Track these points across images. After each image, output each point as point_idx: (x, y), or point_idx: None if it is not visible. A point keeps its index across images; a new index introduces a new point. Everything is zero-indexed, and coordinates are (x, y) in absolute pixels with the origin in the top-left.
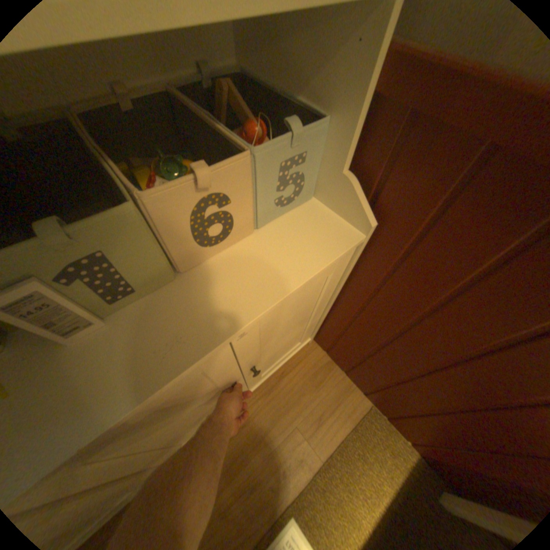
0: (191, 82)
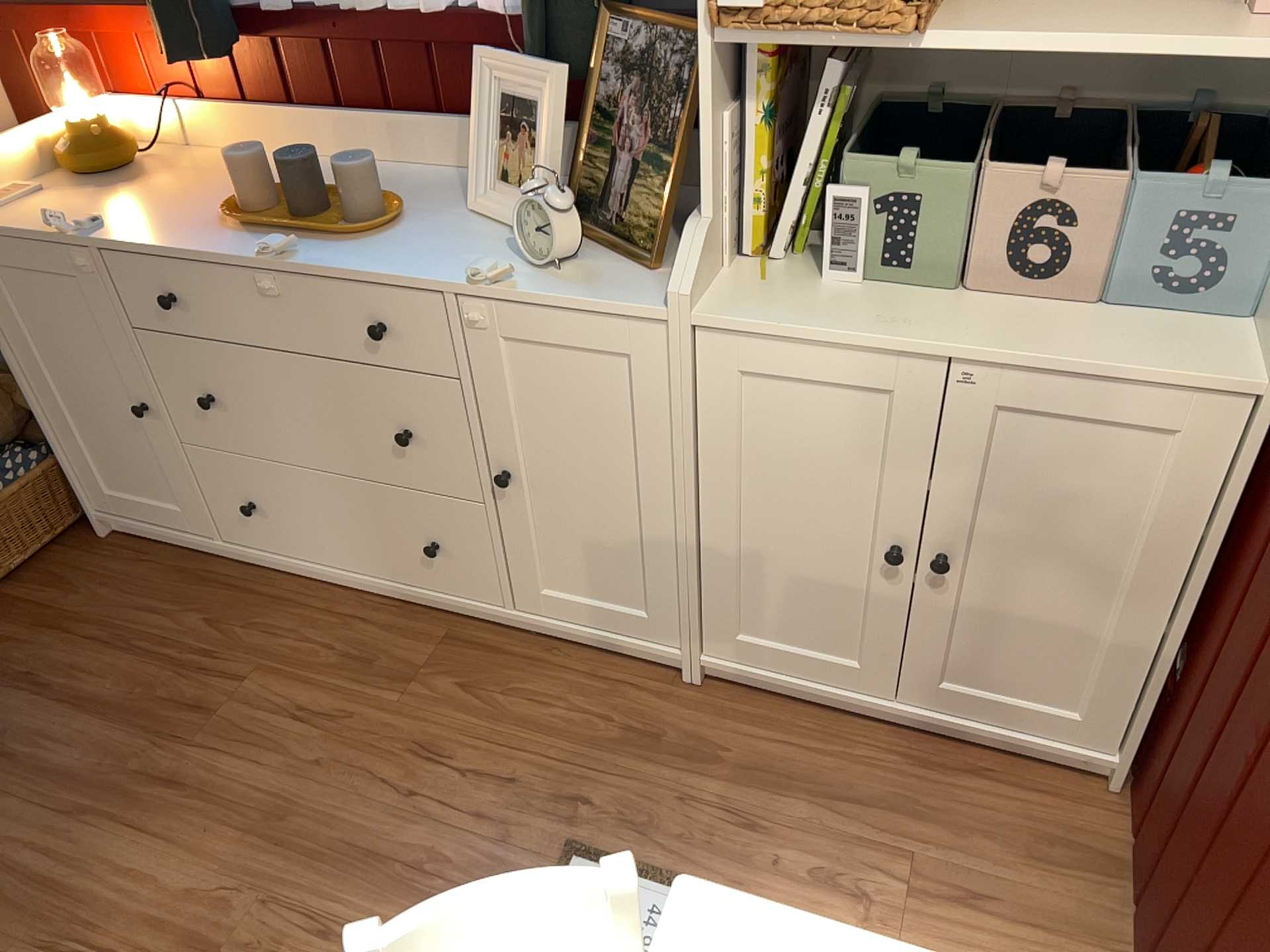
0: (1166, 109)
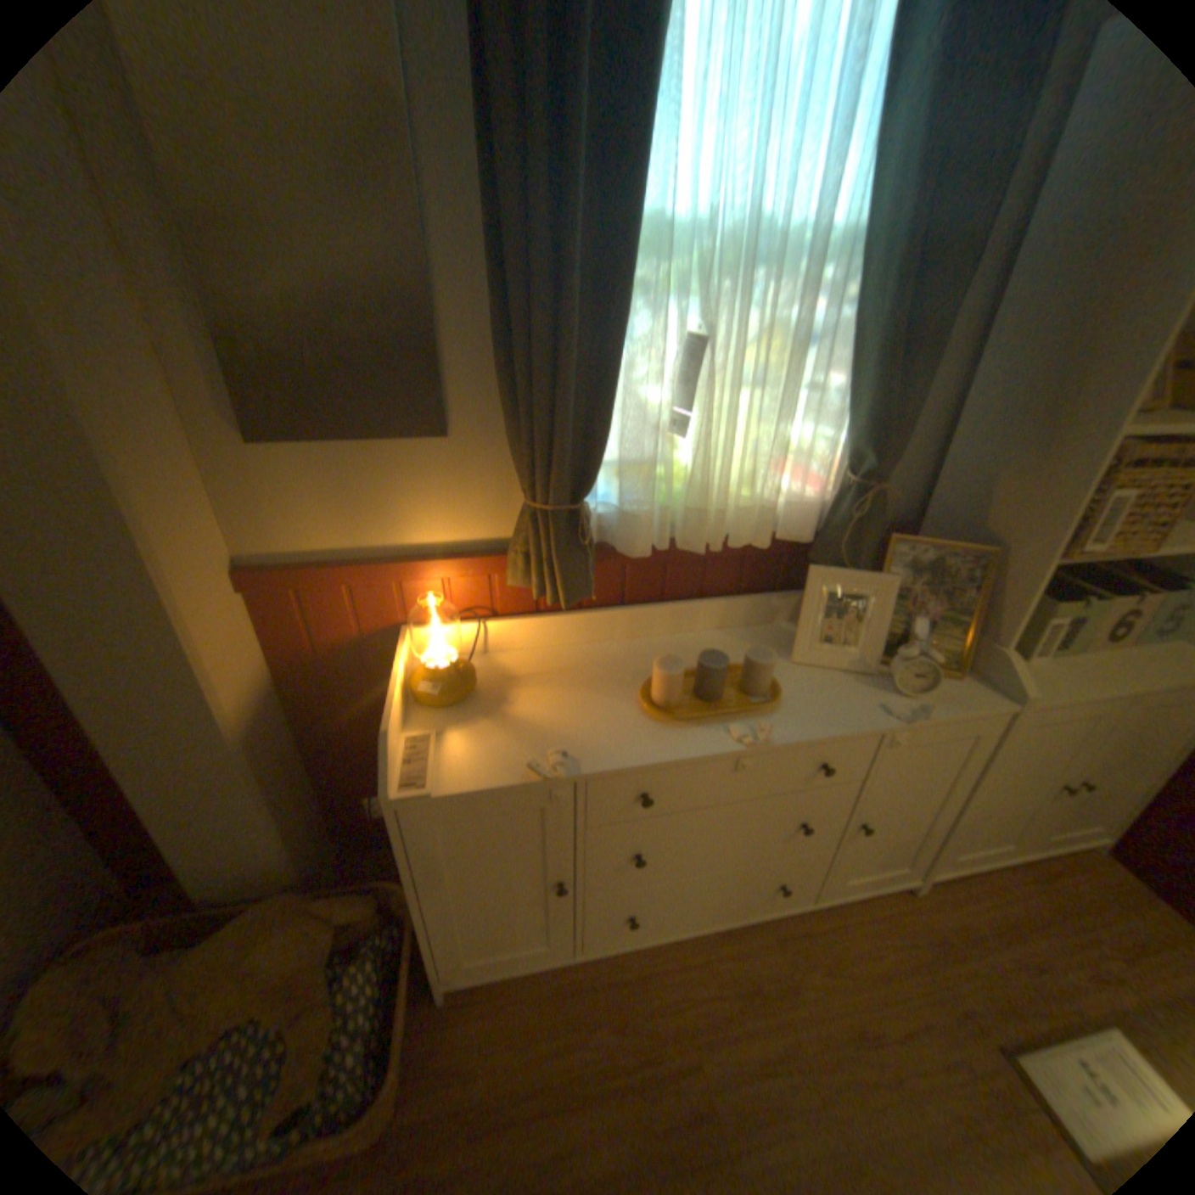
0: None
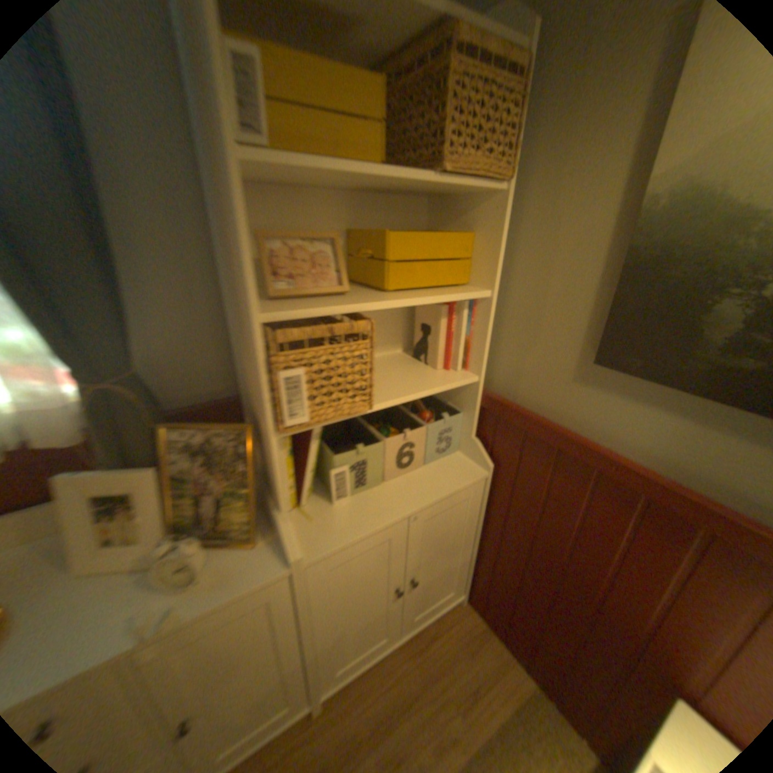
0: None
